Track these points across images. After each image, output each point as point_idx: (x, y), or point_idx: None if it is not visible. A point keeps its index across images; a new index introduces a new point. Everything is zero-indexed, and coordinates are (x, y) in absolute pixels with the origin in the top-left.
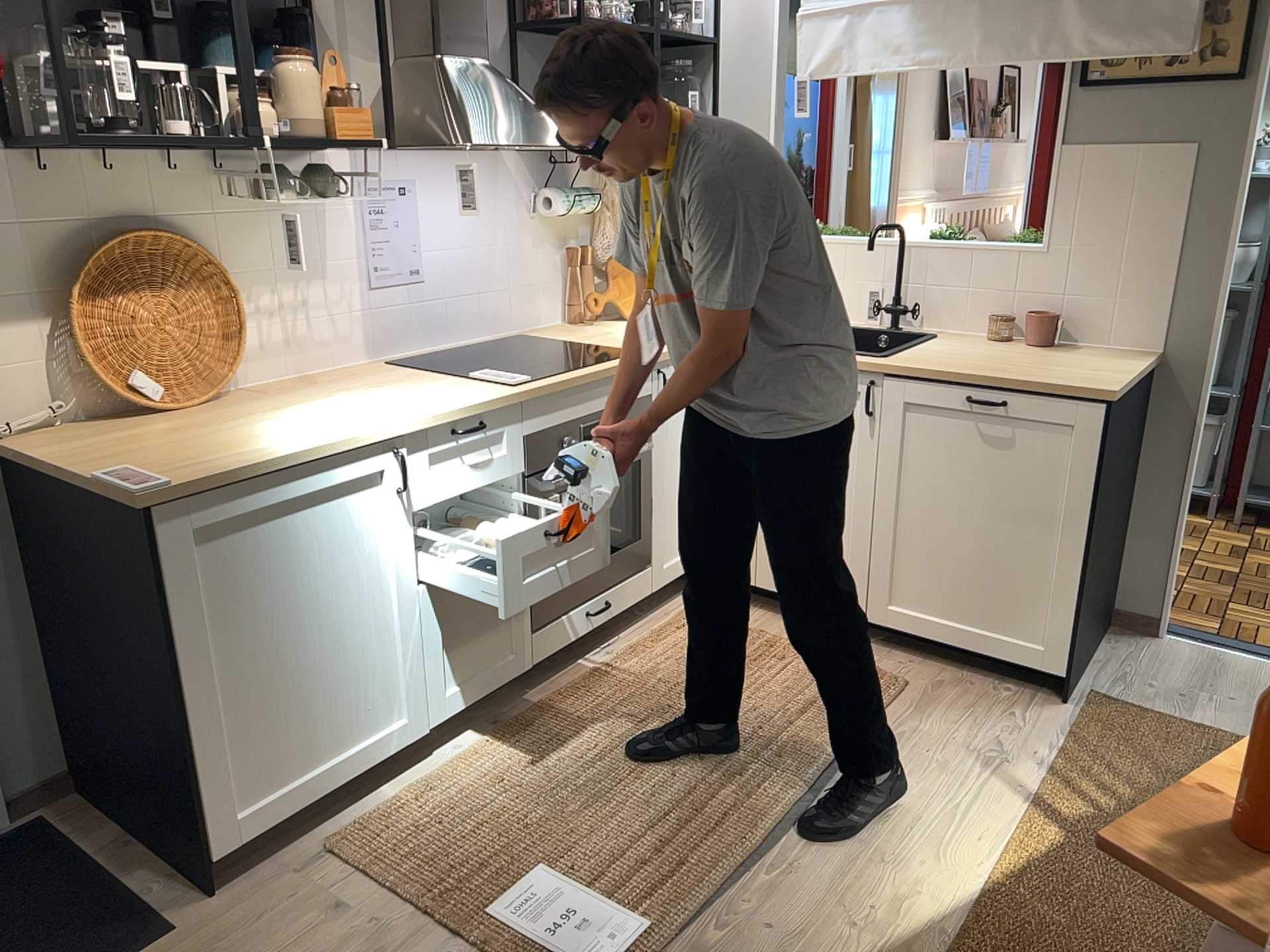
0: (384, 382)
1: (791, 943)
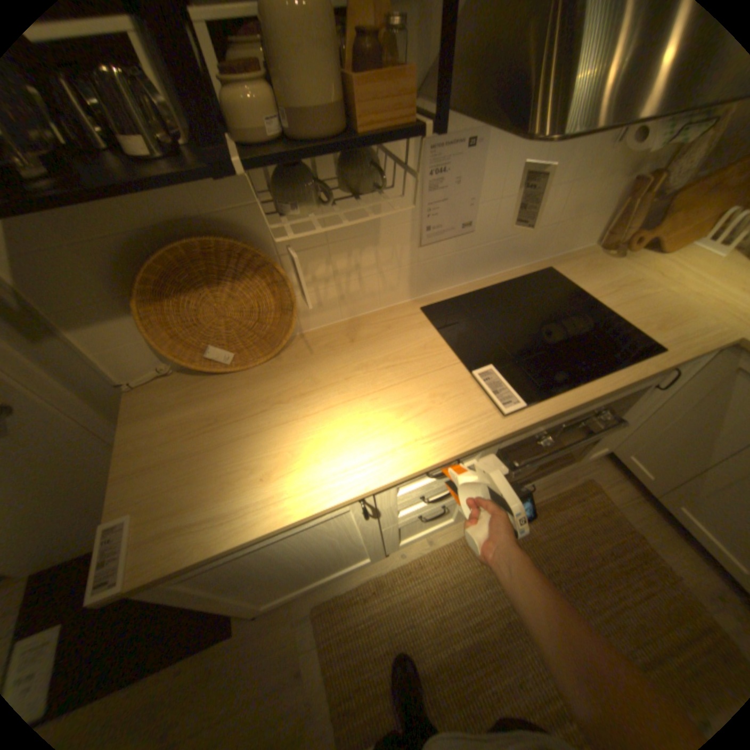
0: (402, 353)
1: None
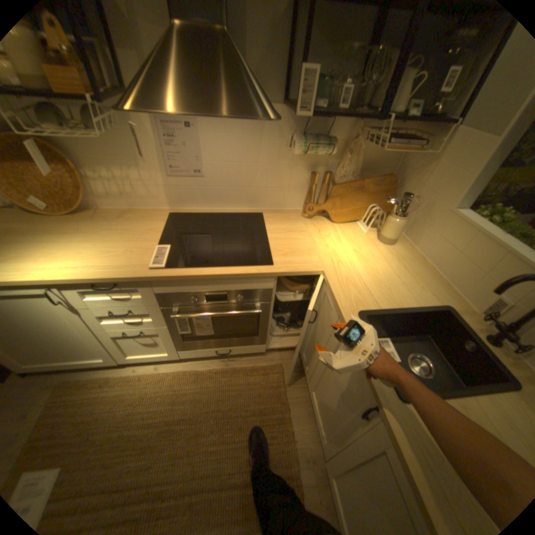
0: (135, 230)
1: None
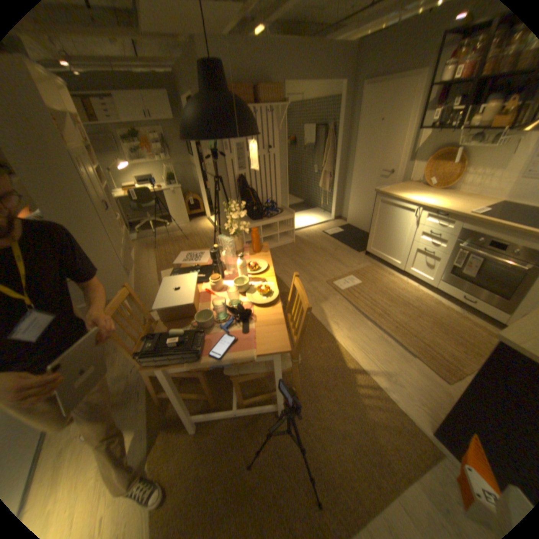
0: (473, 201)
1: (333, 305)
